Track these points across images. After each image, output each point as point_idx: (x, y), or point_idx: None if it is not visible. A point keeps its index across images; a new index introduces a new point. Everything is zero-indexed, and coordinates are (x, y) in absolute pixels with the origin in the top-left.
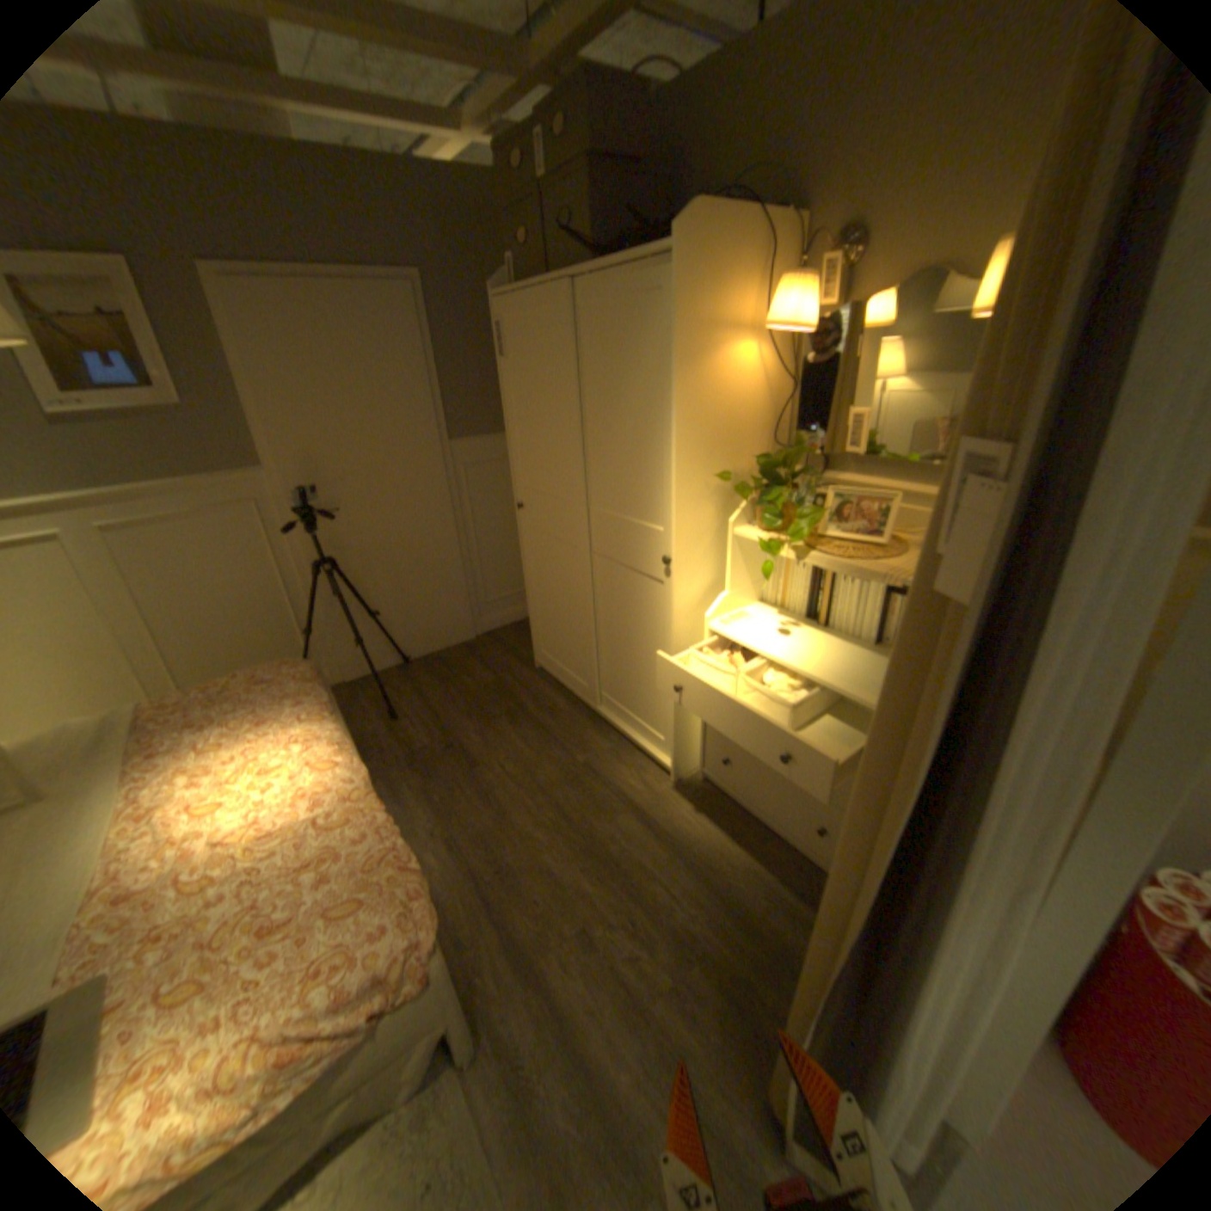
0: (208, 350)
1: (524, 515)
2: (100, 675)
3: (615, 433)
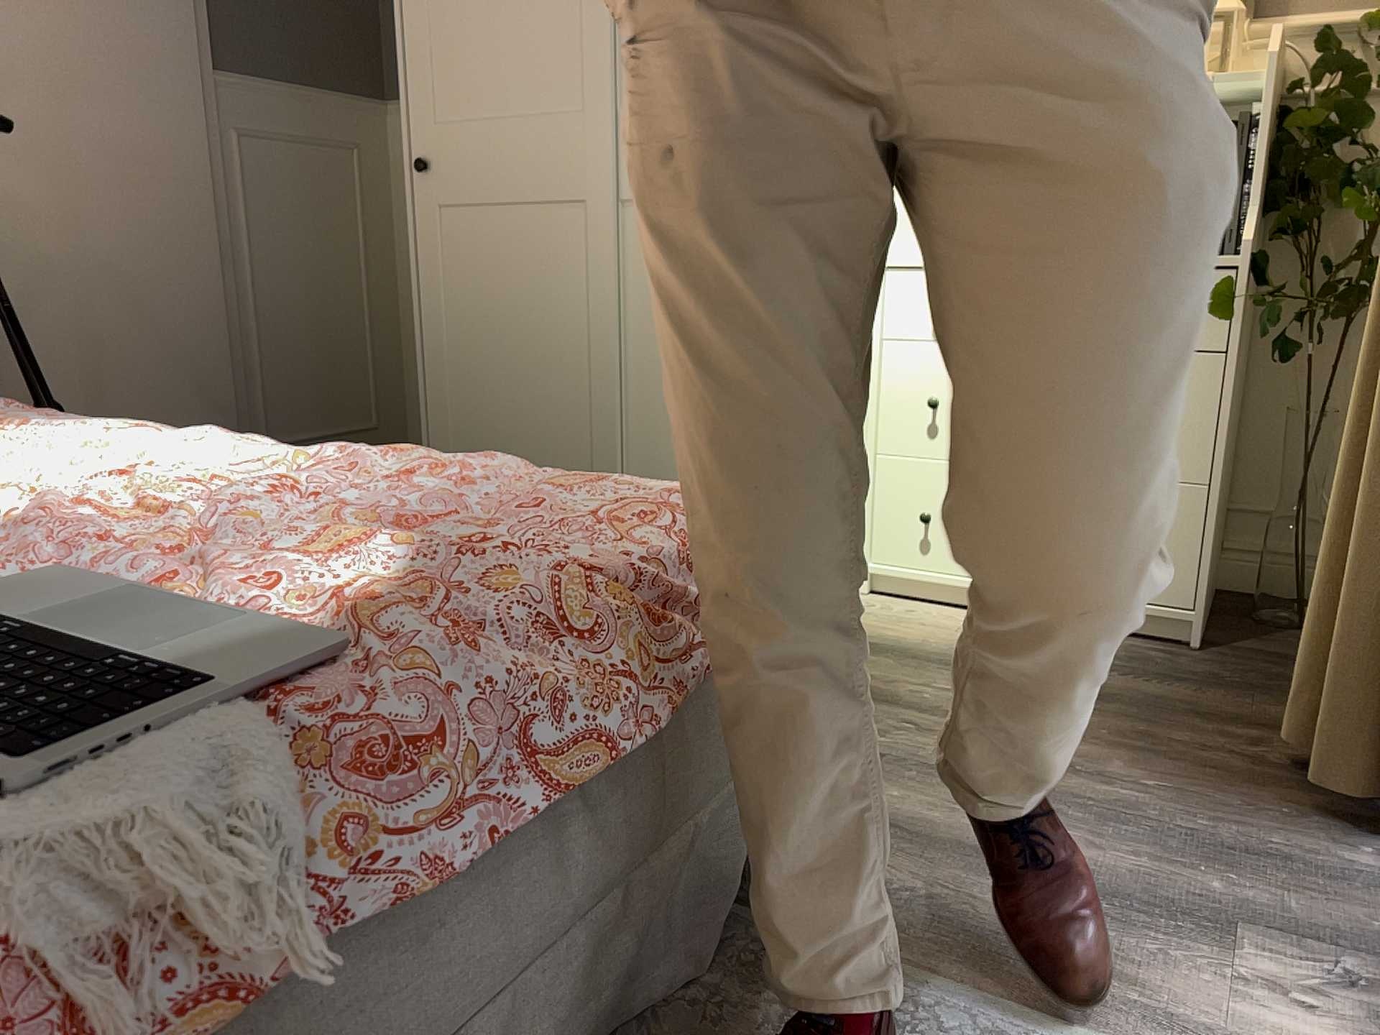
0: None
1: (429, 181)
2: None
3: None
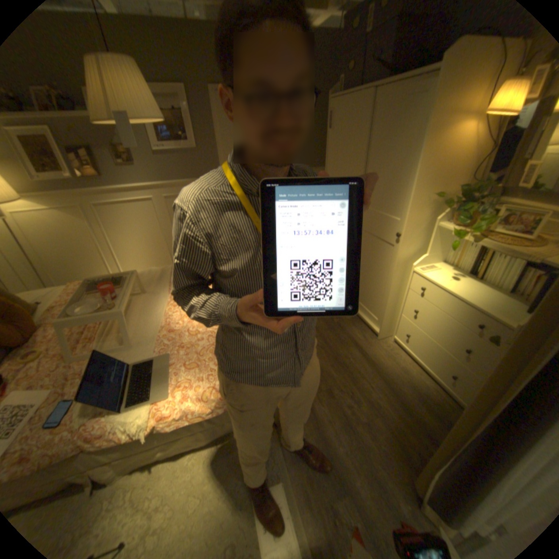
0: (207, 124)
1: None
2: (159, 253)
3: (383, 168)
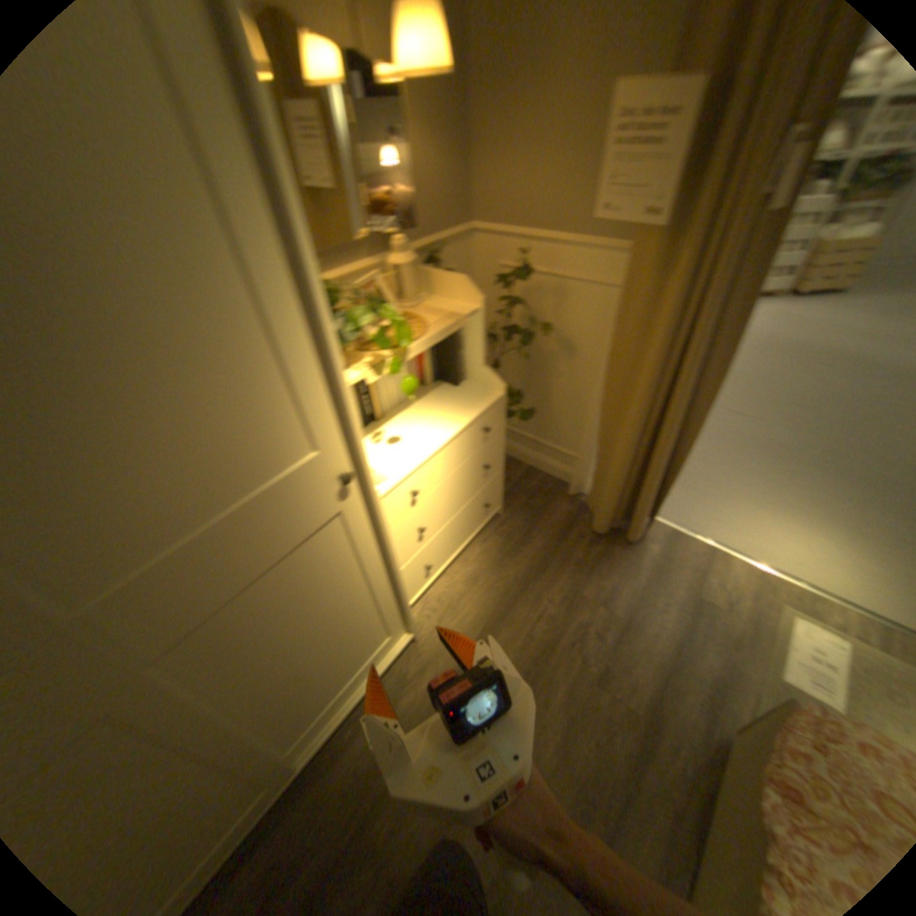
0: None
1: None
2: None
3: (85, 382)
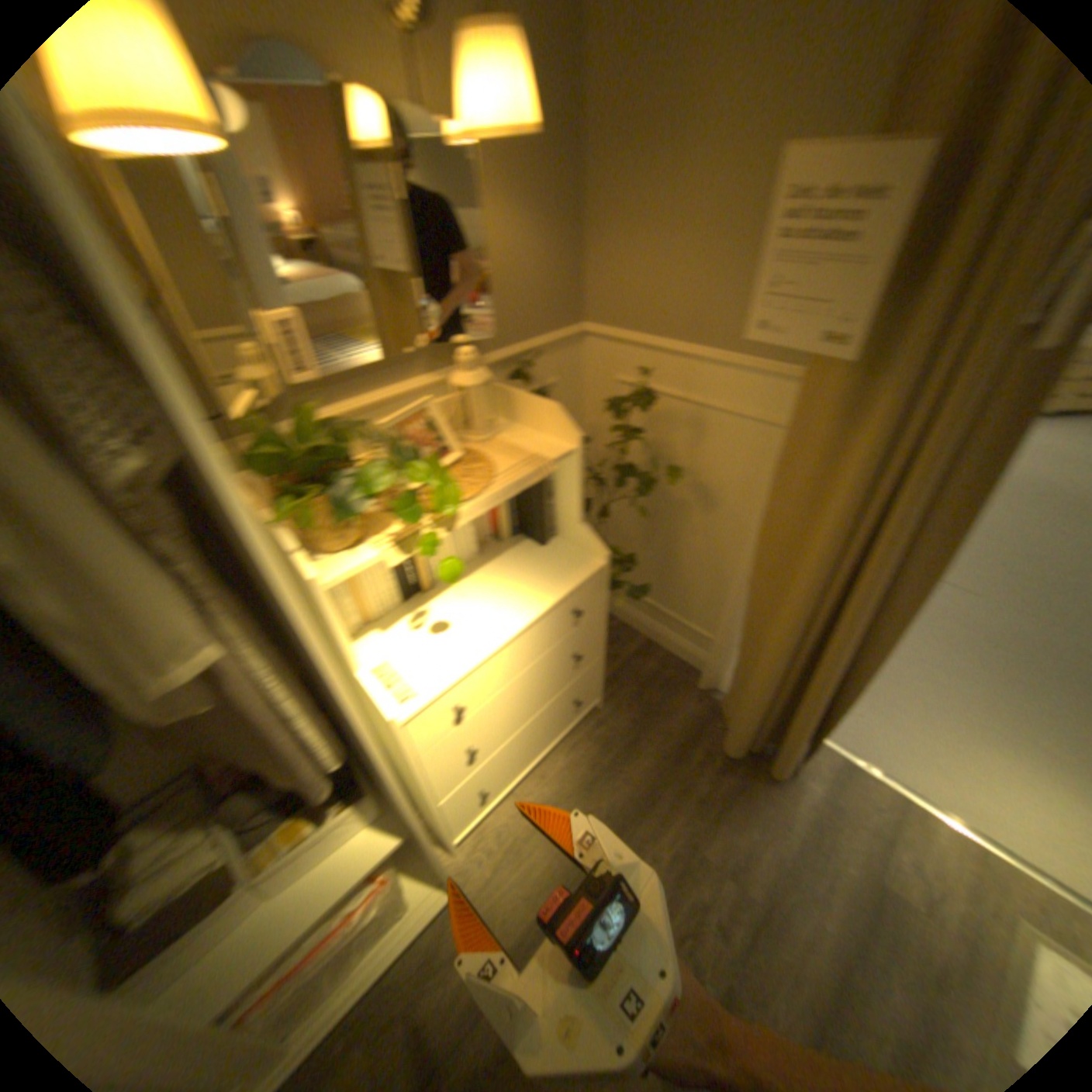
0: None
1: None
2: None
3: None
